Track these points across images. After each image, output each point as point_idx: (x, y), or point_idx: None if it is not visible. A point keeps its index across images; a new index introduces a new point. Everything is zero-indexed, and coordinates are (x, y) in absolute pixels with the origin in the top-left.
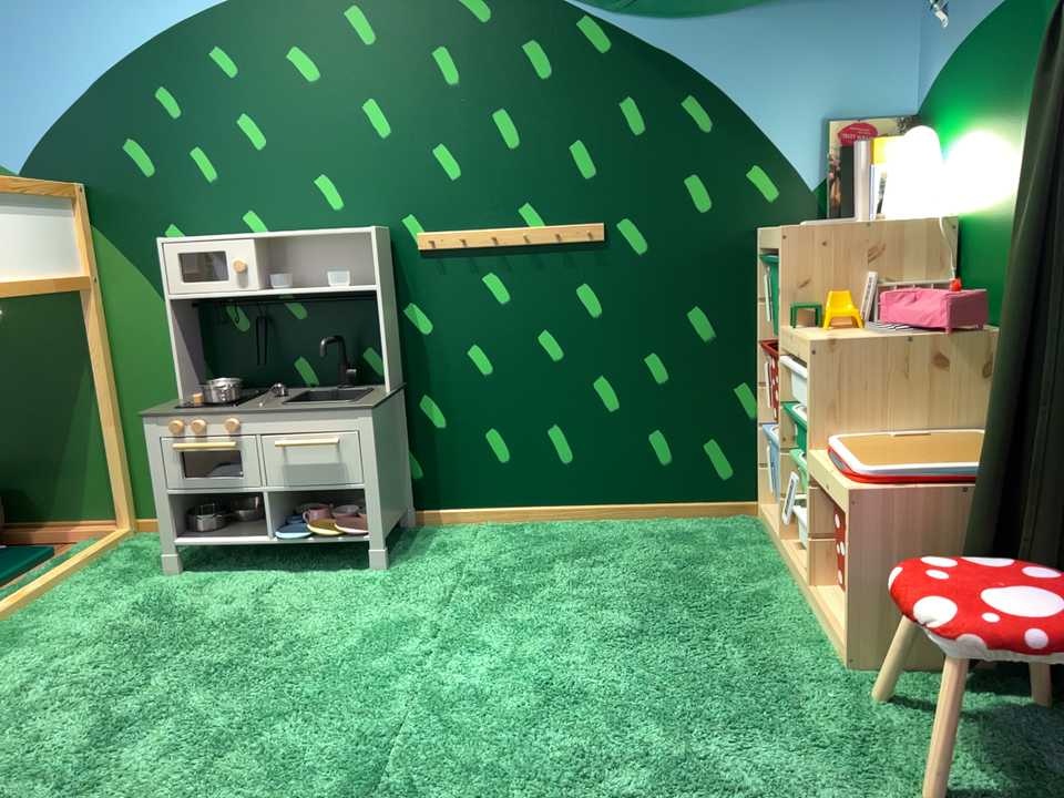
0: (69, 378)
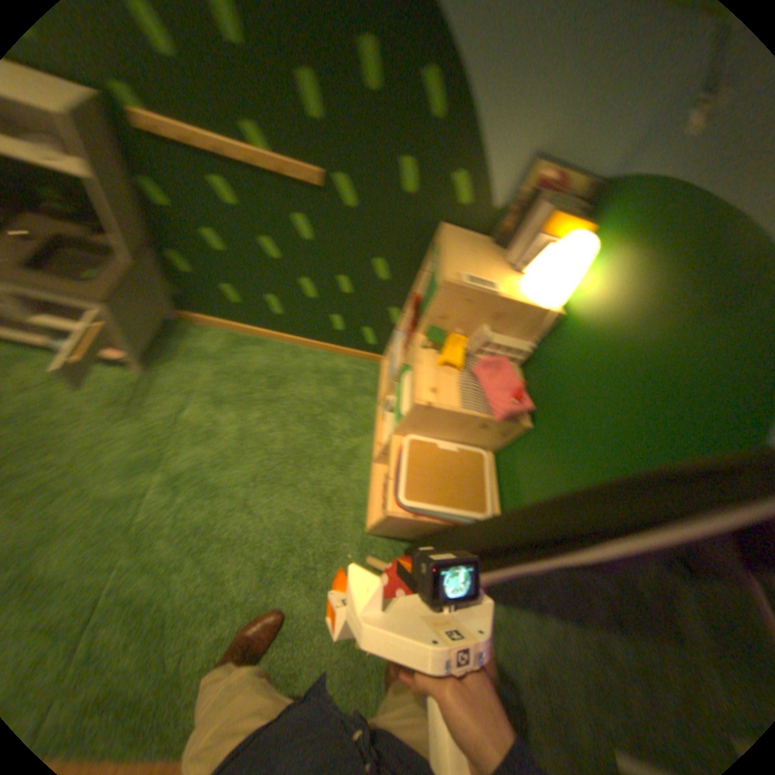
0: None
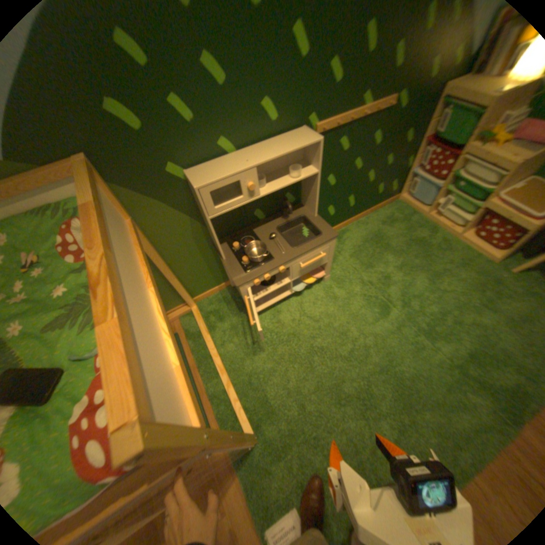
0: None
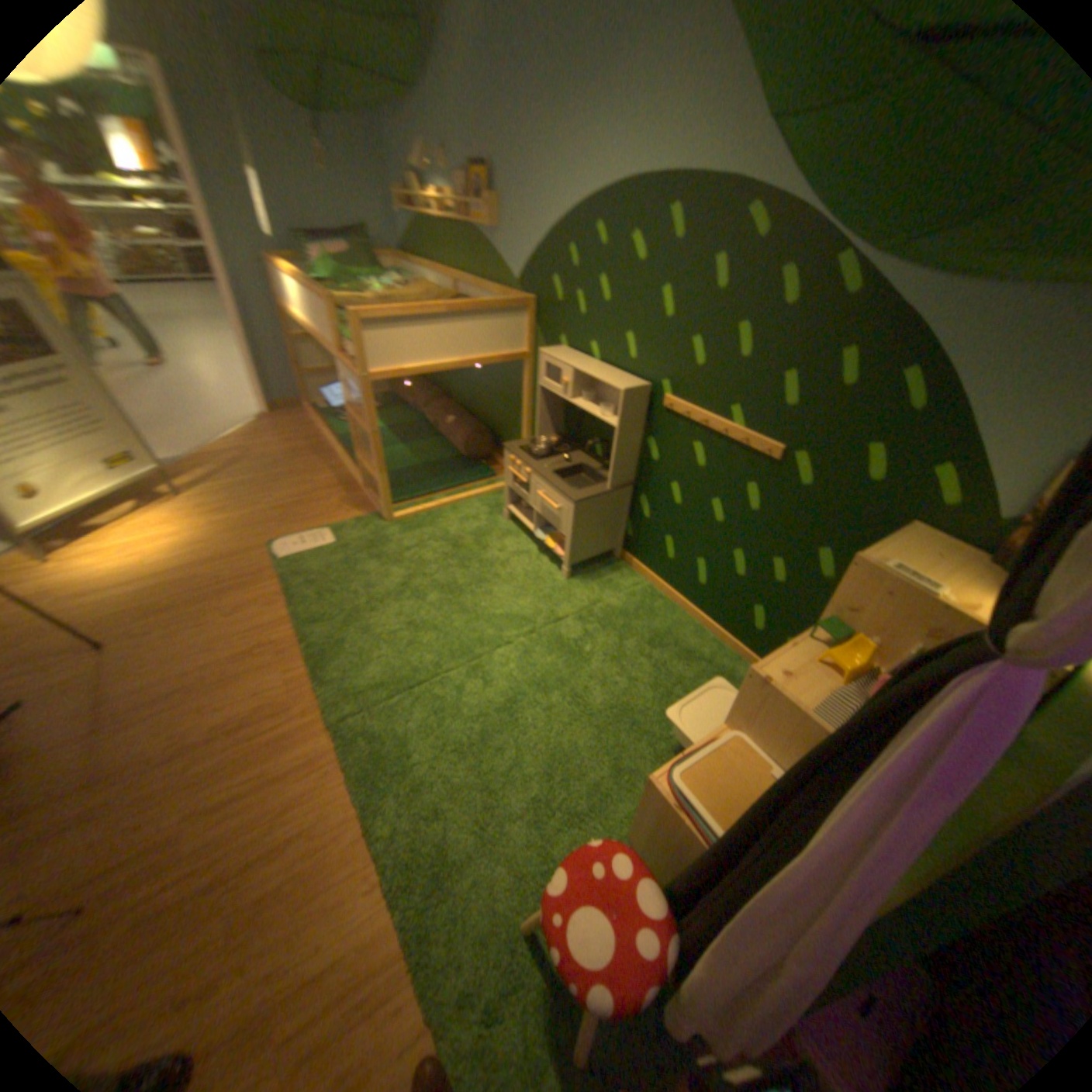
0: (520, 400)
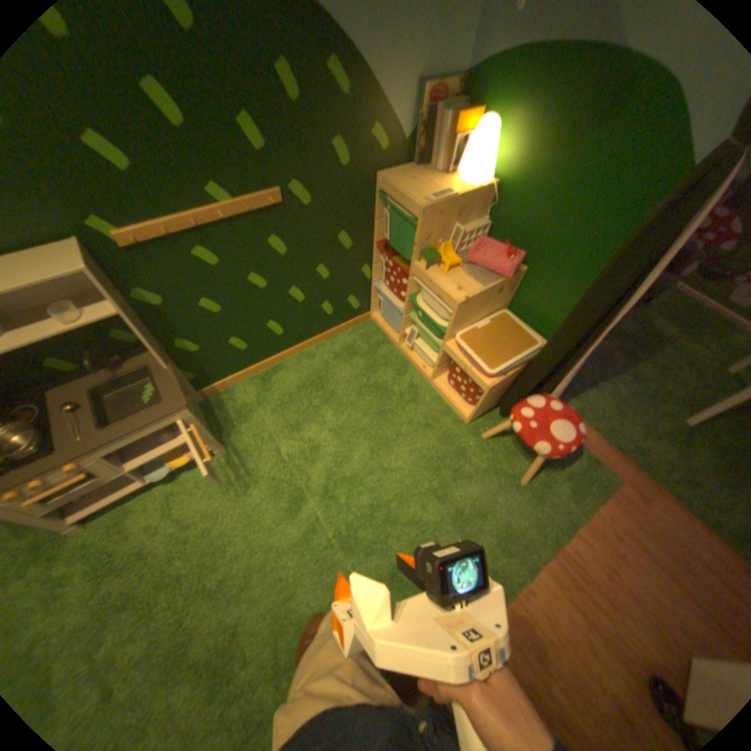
0: None
